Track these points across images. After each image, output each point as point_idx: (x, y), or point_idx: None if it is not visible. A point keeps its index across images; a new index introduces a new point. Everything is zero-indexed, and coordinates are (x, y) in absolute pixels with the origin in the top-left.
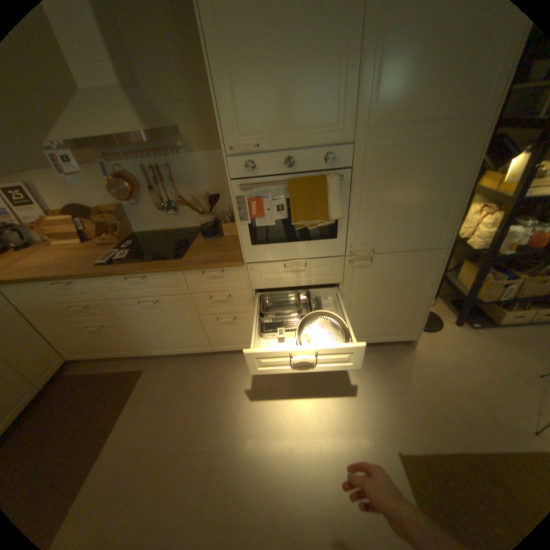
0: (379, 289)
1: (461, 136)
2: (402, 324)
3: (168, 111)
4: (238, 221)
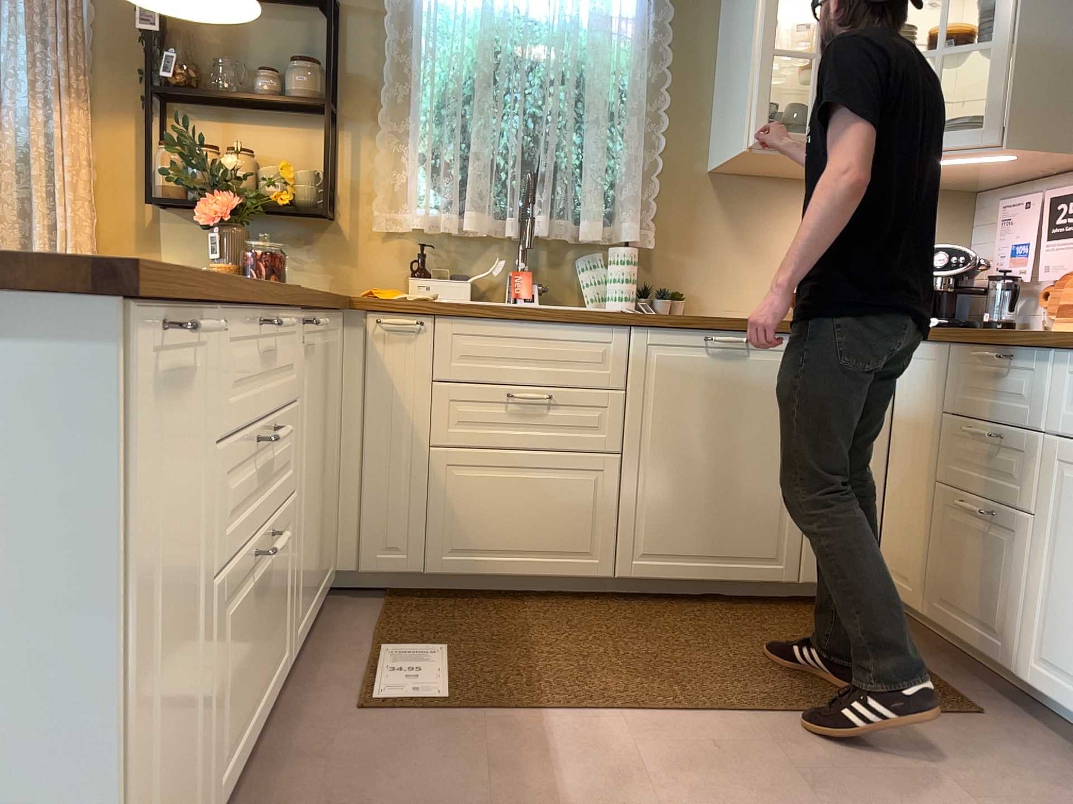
0: None
1: None
2: None
3: None
4: None
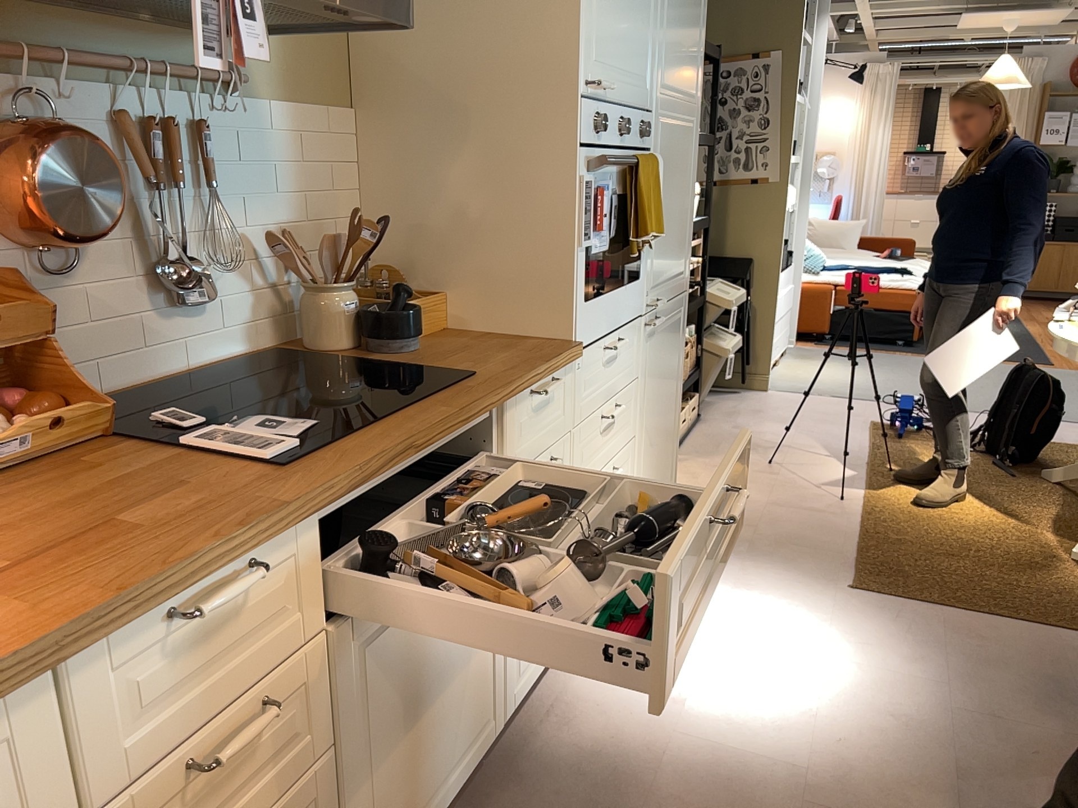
0: (660, 380)
1: (691, 127)
2: (669, 452)
3: None
4: (581, 239)
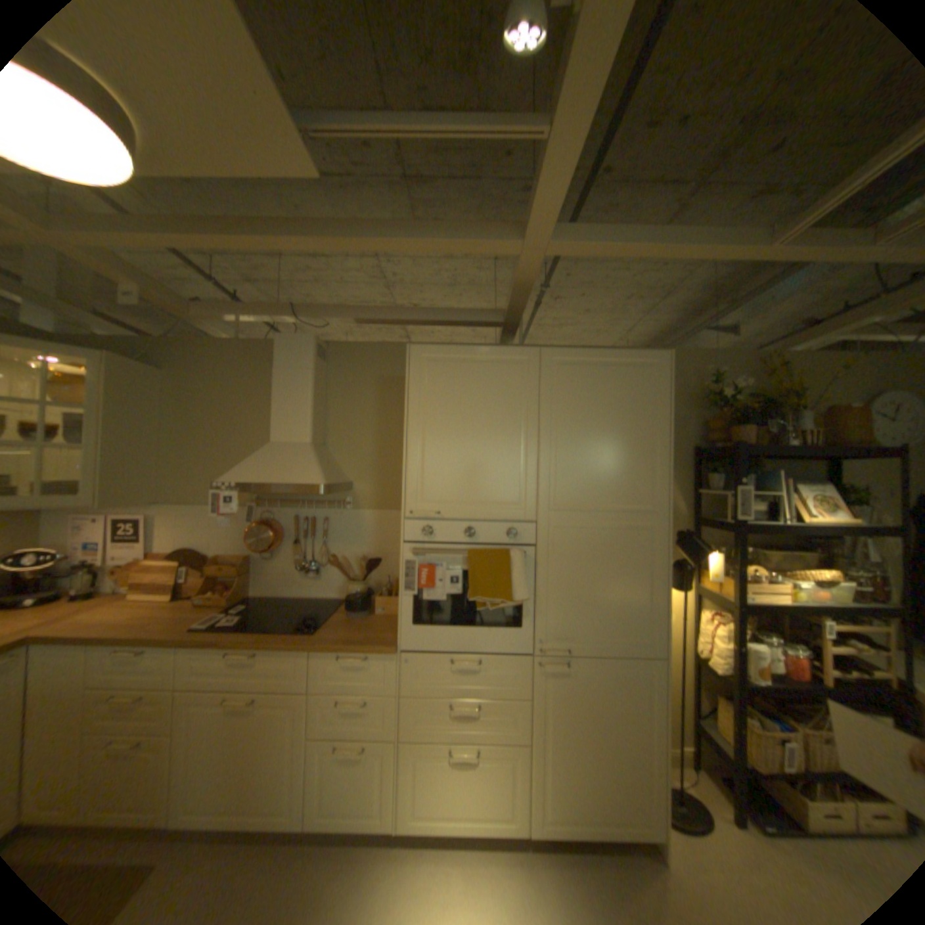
0: (587, 720)
1: (642, 528)
2: (634, 799)
3: (348, 468)
4: (403, 590)
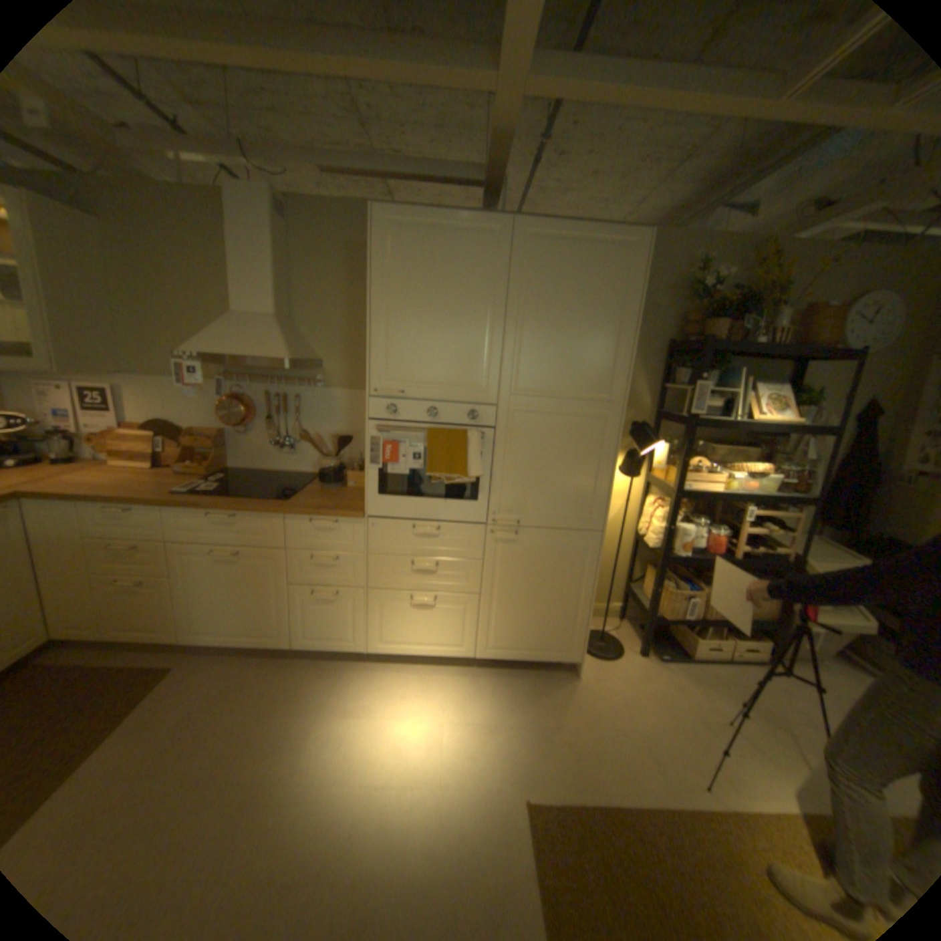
0: (528, 575)
1: (597, 416)
2: (560, 634)
3: (317, 344)
4: (369, 464)
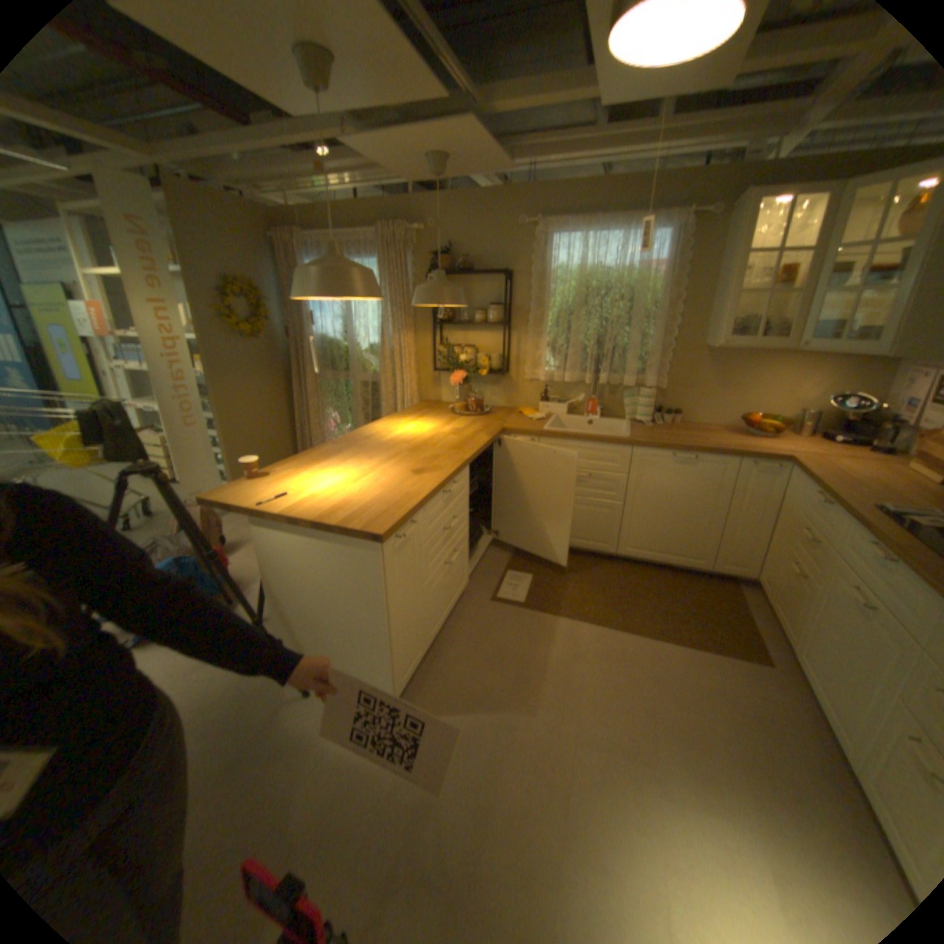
0: None
1: None
2: None
3: None
4: None
